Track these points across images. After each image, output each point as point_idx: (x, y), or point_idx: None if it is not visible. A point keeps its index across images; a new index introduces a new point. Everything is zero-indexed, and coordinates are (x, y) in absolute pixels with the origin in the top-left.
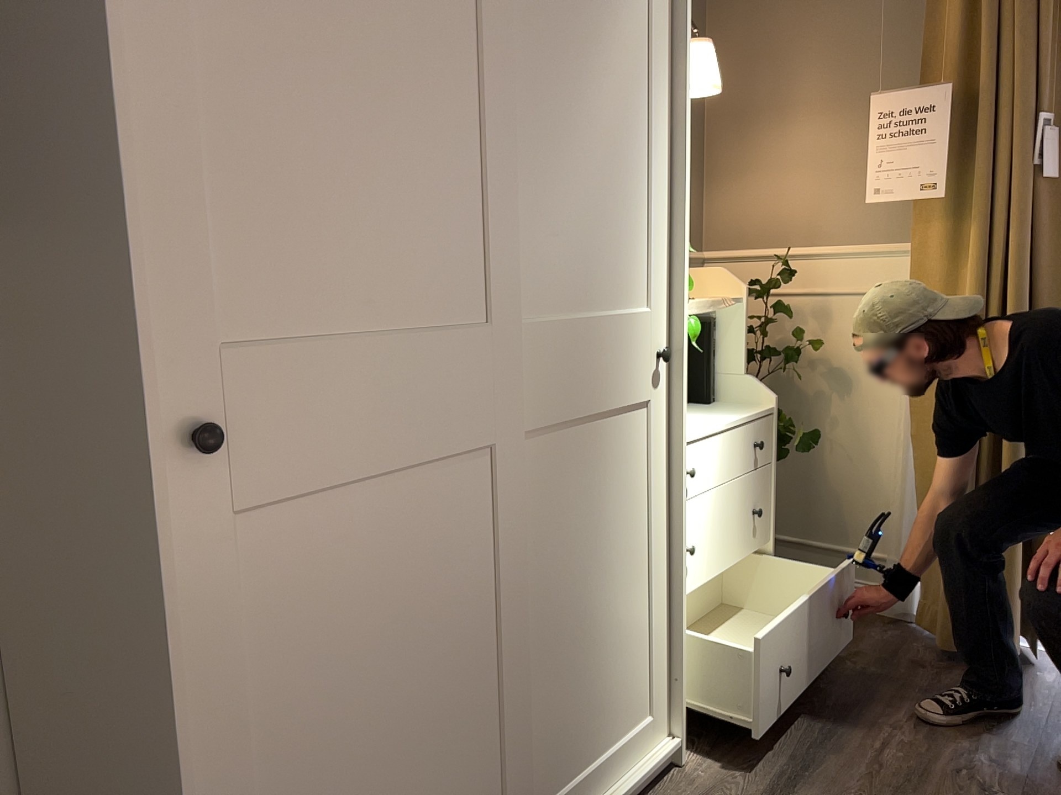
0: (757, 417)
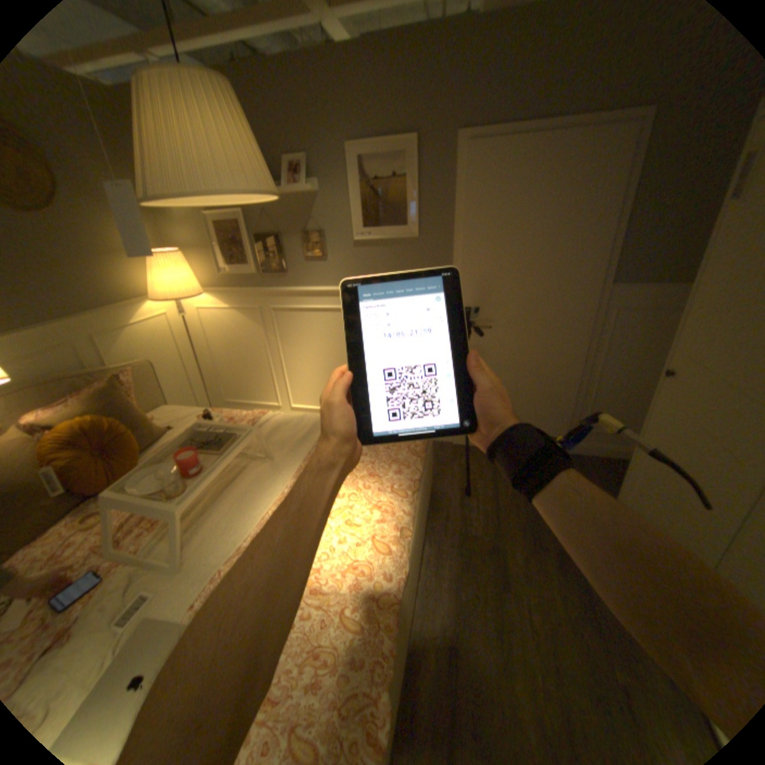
0: None
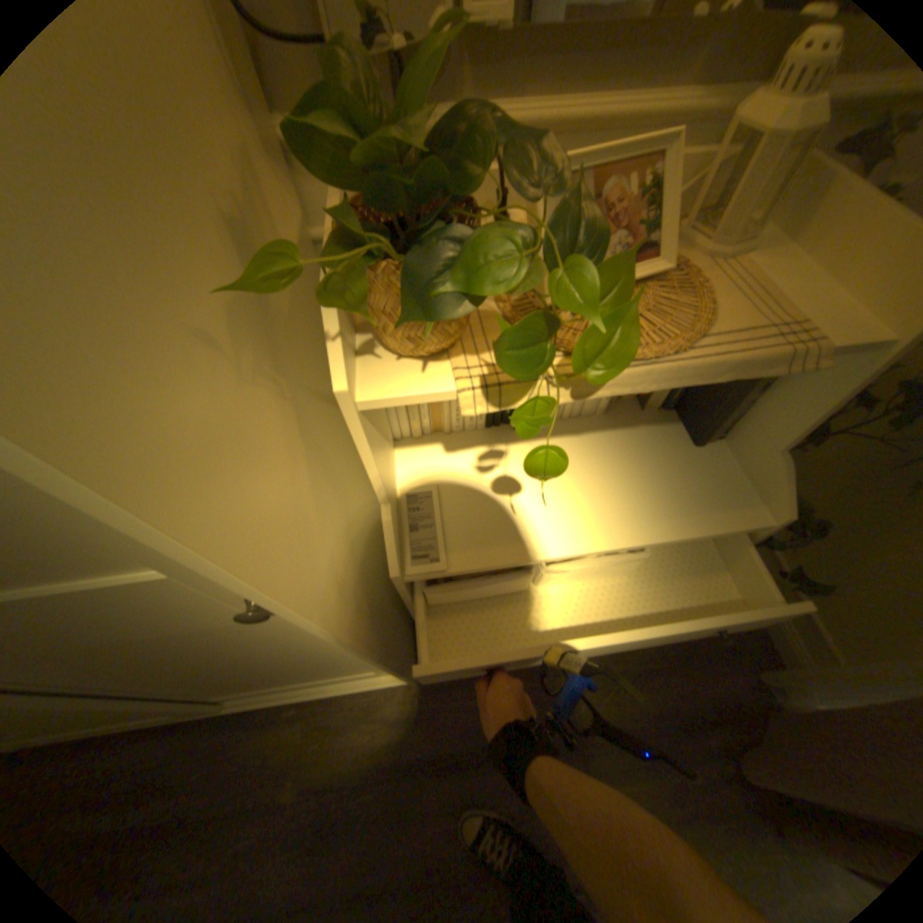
0: (706, 534)
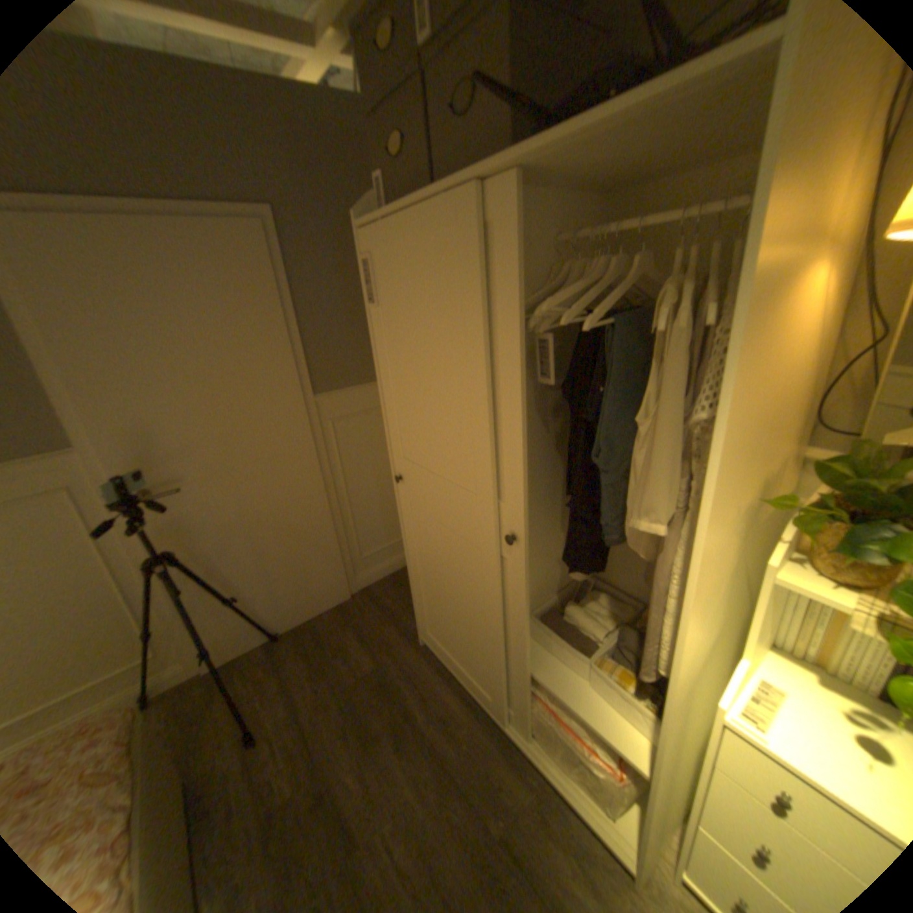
0: None
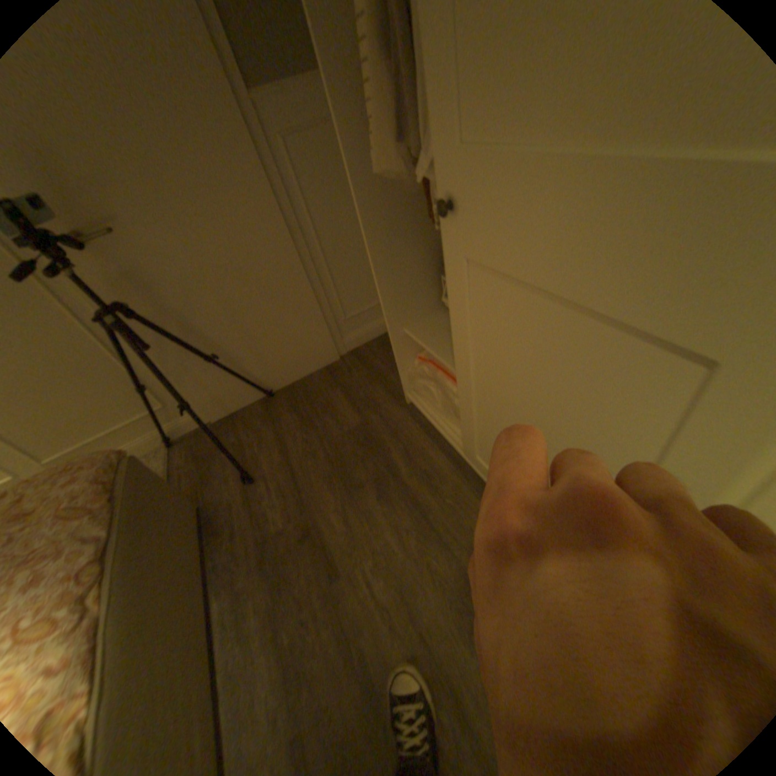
0: None
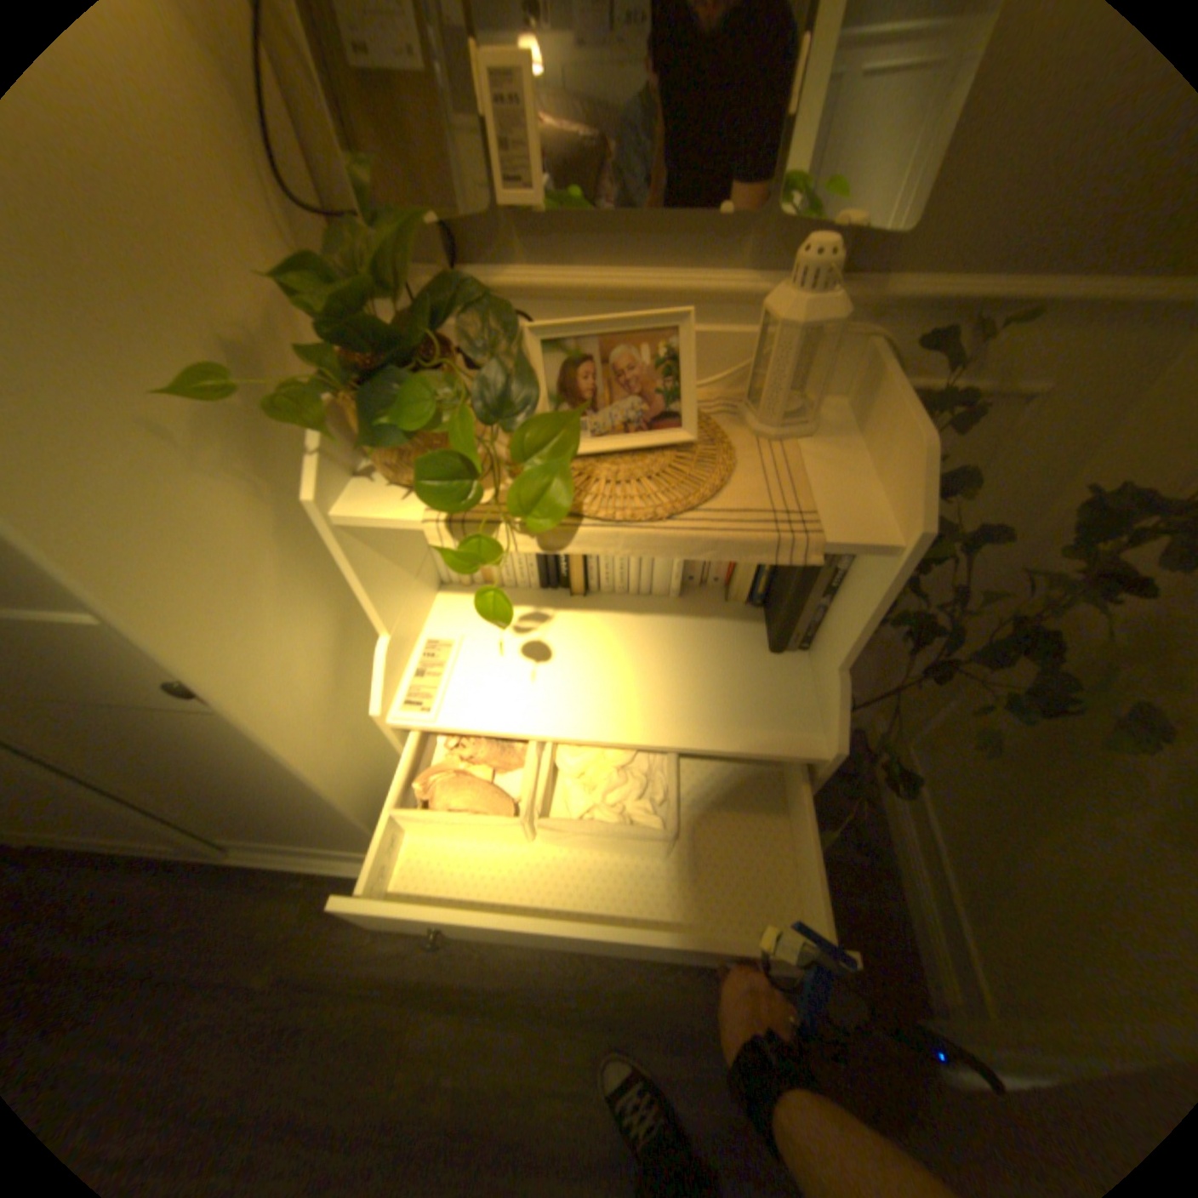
0: (745, 752)
